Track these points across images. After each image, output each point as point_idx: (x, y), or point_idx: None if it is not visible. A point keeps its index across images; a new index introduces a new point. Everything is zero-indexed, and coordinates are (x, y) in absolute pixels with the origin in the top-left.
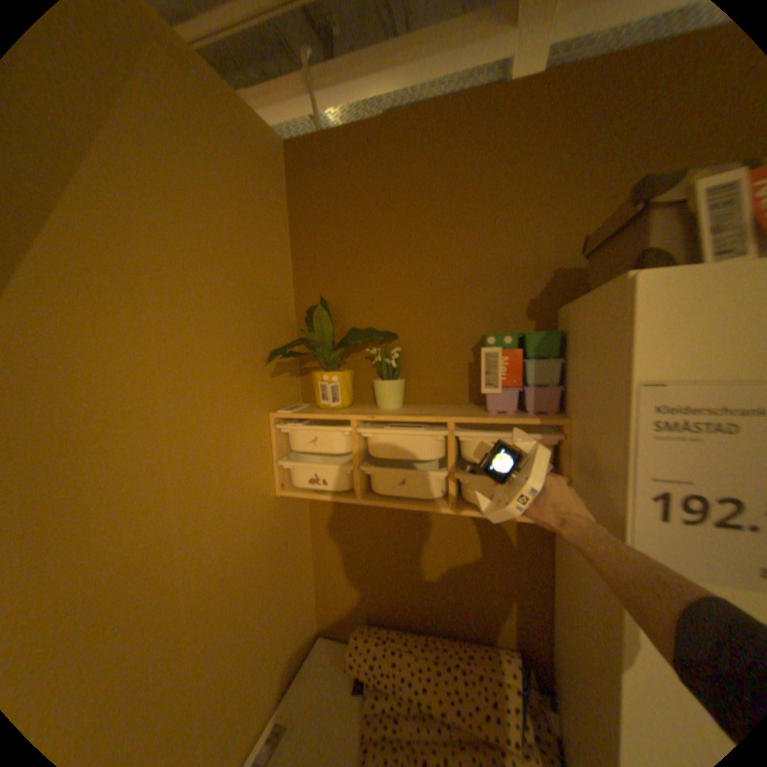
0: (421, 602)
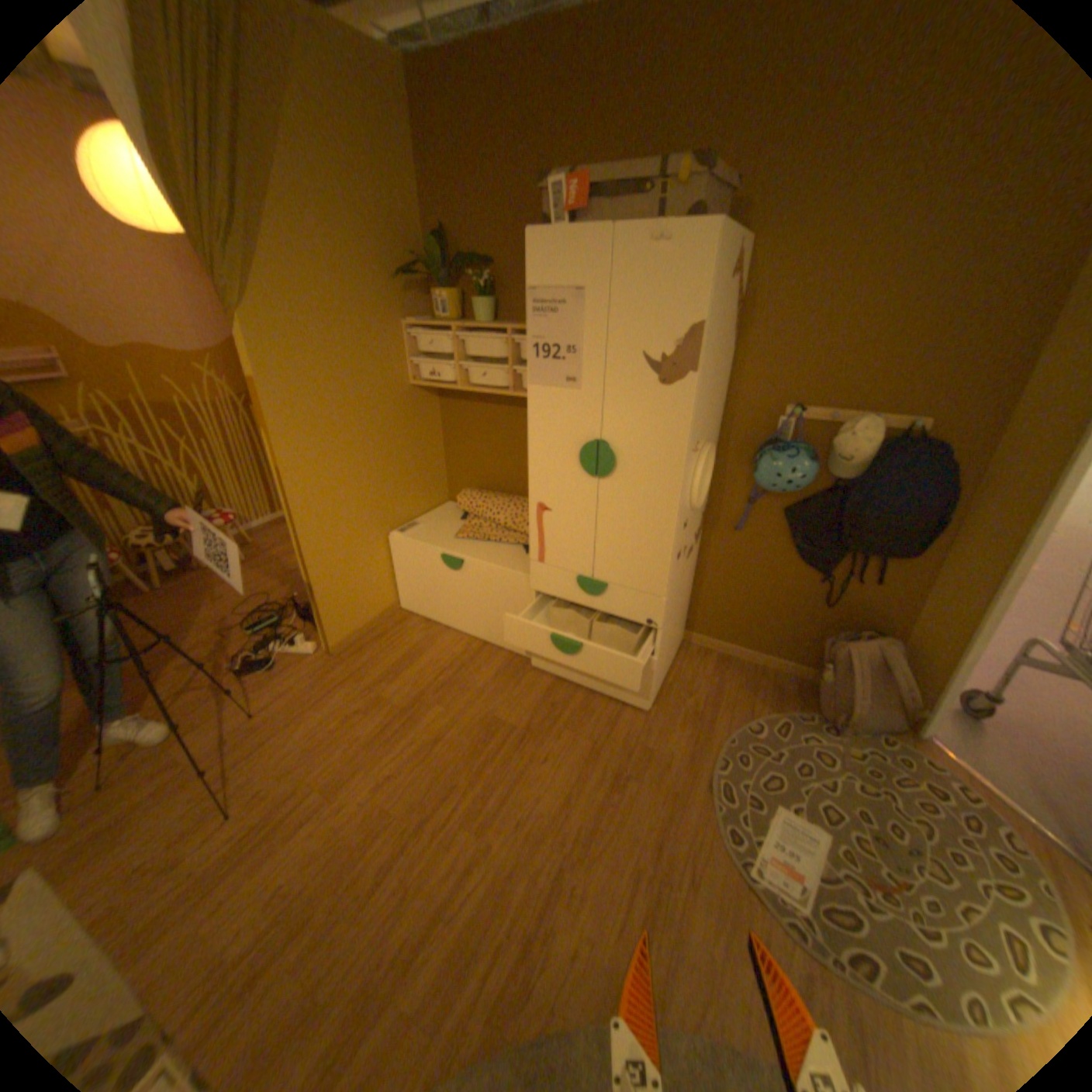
0: (510, 476)
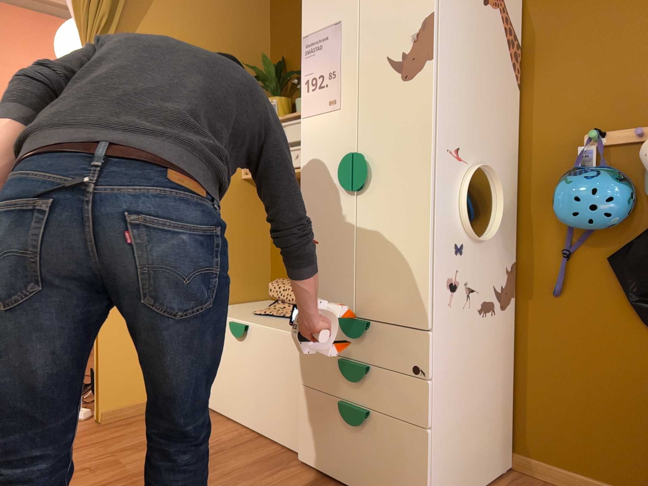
0: None
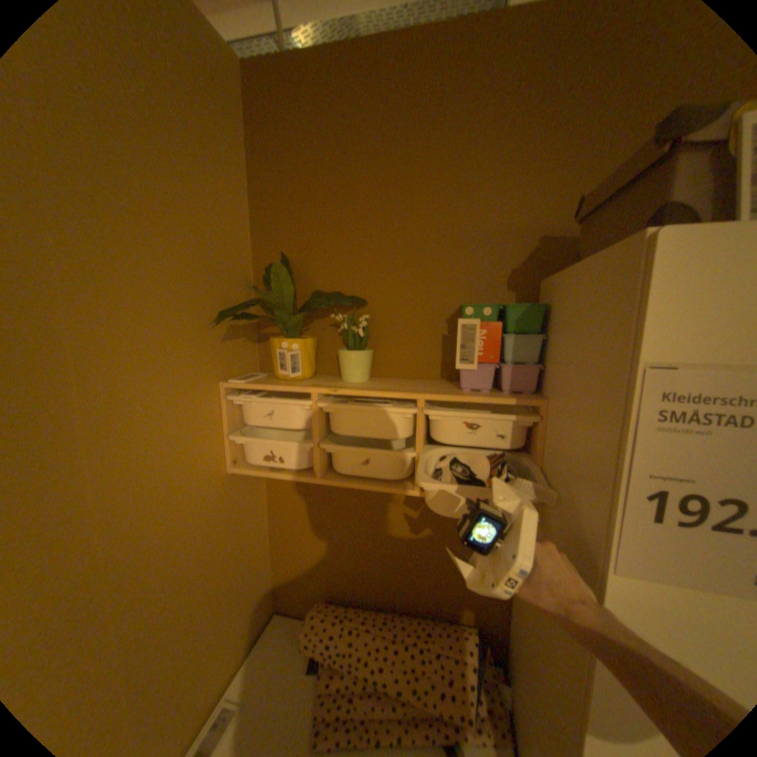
0: (381, 580)
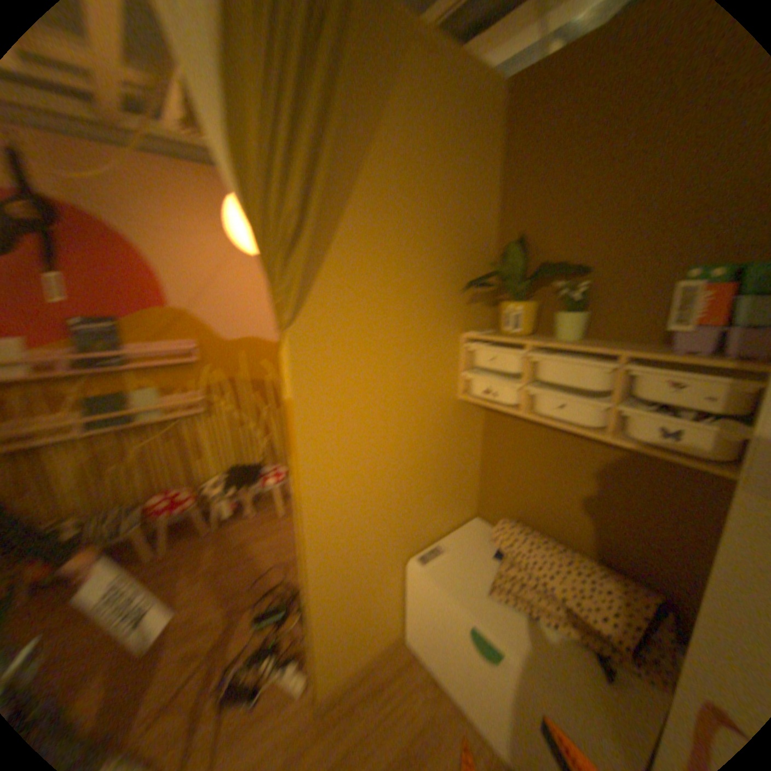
0: (568, 520)
